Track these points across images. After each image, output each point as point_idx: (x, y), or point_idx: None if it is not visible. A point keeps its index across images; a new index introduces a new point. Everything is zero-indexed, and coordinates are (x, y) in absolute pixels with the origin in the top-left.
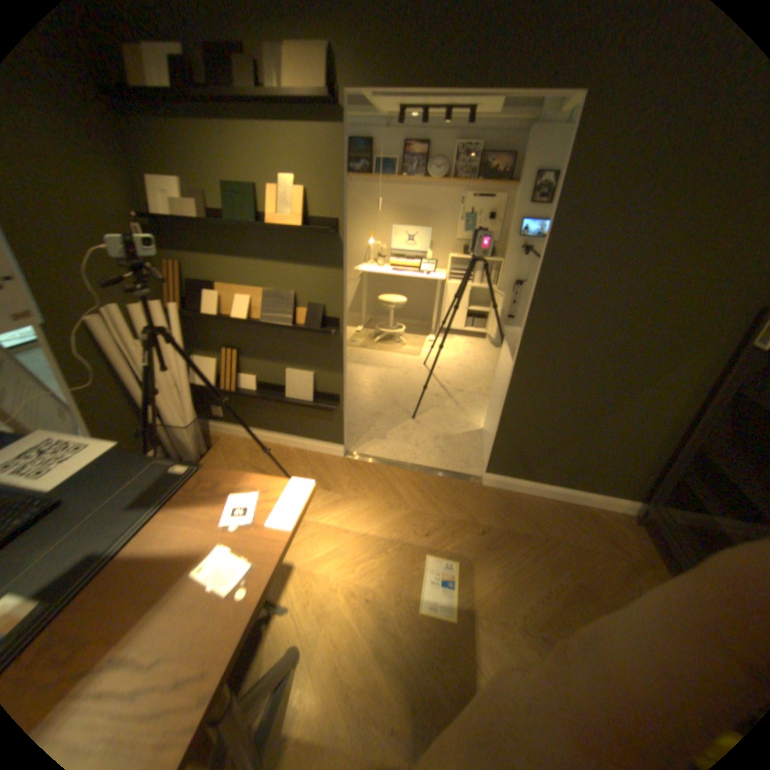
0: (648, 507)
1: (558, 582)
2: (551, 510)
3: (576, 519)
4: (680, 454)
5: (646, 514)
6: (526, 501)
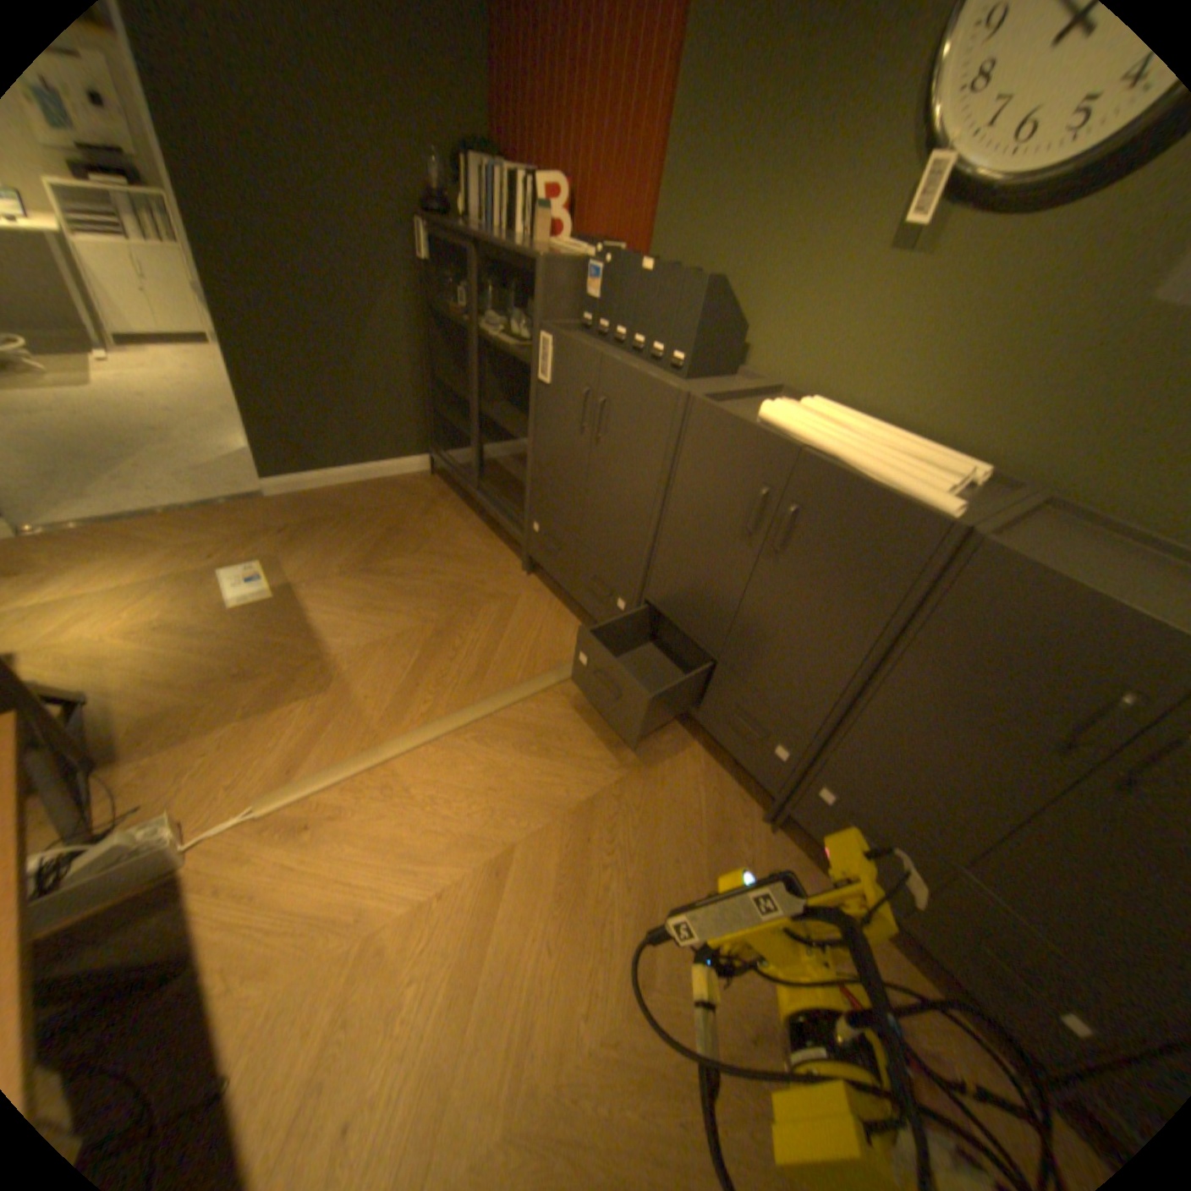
0: (429, 451)
1: (367, 533)
2: (351, 490)
3: (378, 488)
4: (425, 386)
5: (431, 459)
6: (323, 491)
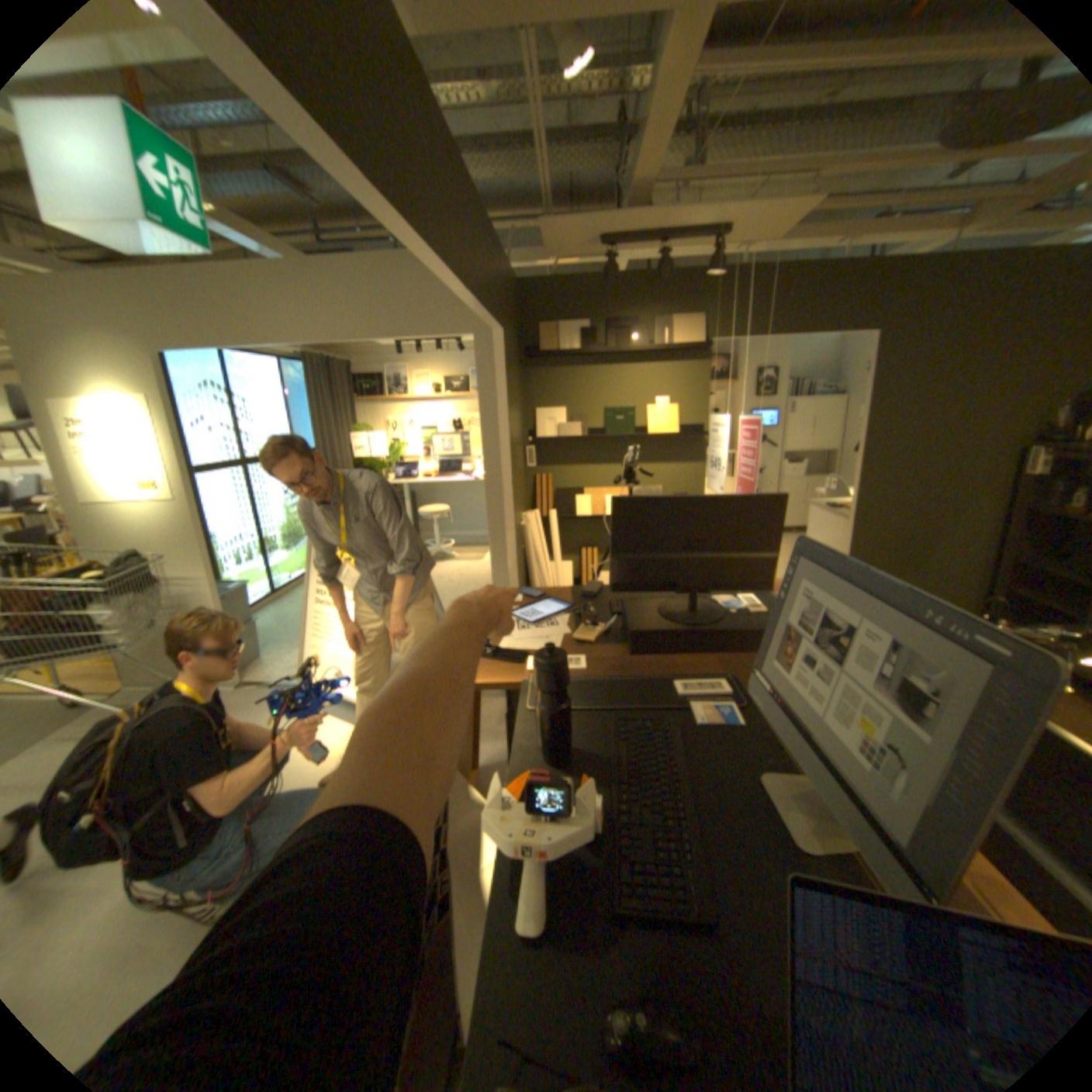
0: None
1: None
2: None
3: None
4: (1001, 571)
5: None
6: None
